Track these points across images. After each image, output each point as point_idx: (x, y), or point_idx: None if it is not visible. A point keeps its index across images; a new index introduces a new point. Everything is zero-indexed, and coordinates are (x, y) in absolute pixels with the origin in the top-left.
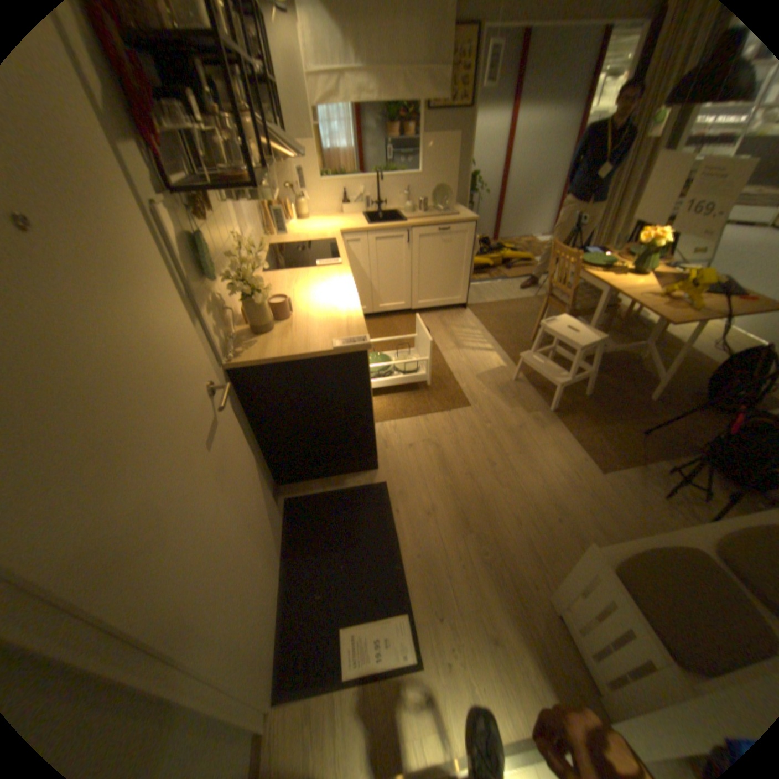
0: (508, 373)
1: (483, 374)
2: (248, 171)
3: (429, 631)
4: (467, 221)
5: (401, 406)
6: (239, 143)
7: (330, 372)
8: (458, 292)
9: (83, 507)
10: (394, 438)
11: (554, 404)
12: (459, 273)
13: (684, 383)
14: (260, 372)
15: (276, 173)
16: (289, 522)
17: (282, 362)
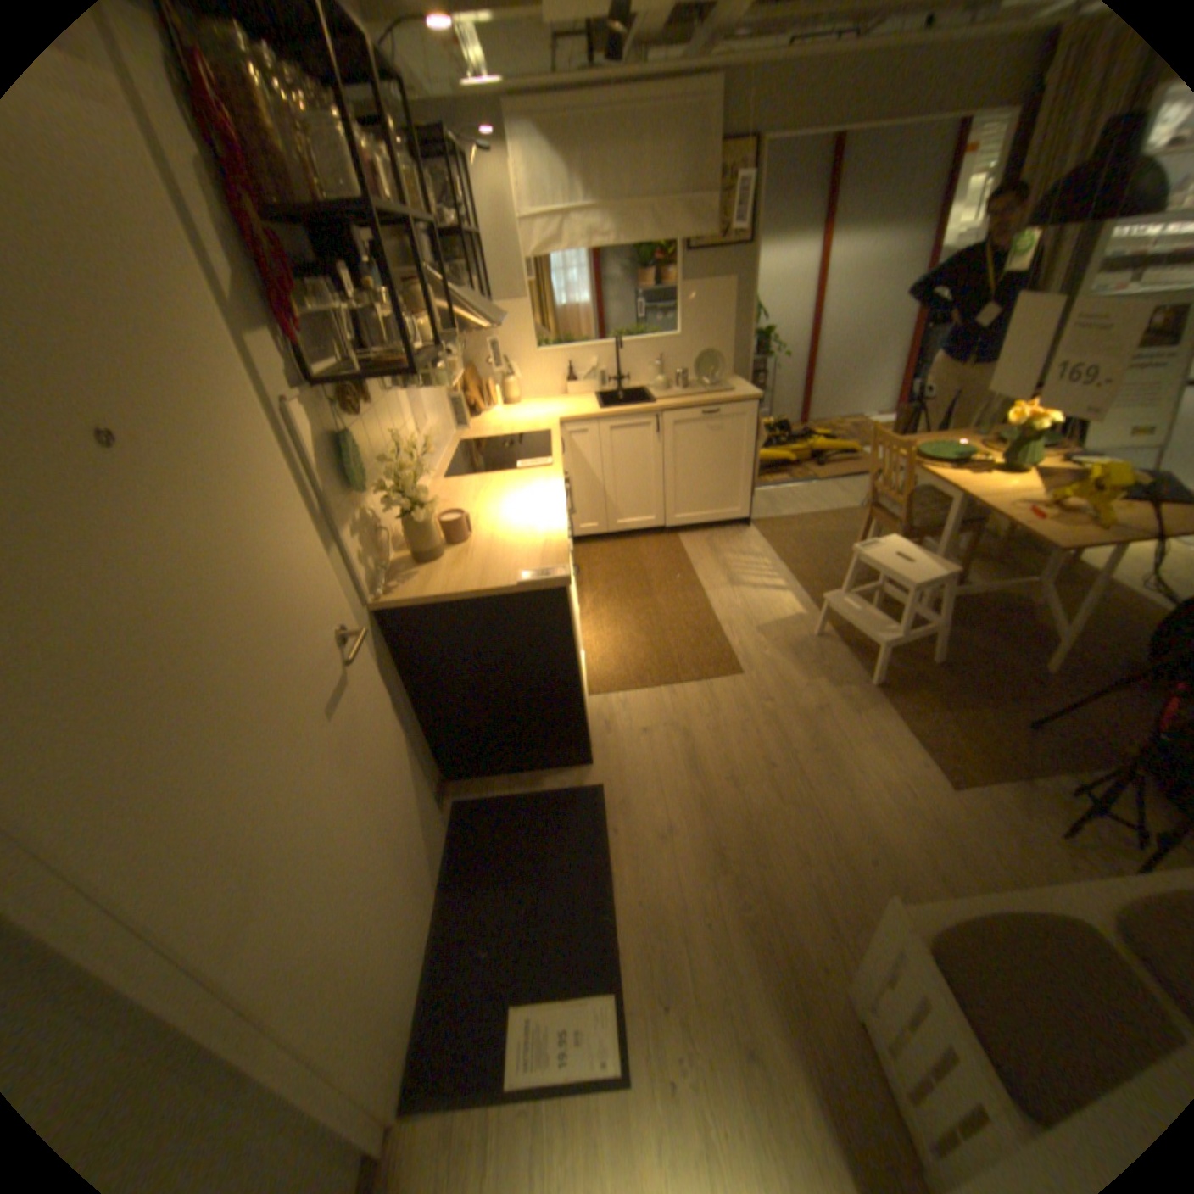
0: (807, 624)
1: (767, 626)
2: (411, 355)
3: (645, 1027)
4: (748, 399)
5: (636, 672)
6: (395, 324)
7: (515, 618)
8: (739, 501)
9: (135, 777)
10: (621, 719)
11: (879, 676)
12: (739, 474)
13: (1107, 647)
14: (418, 617)
15: (477, 346)
16: (455, 838)
17: (447, 602)
